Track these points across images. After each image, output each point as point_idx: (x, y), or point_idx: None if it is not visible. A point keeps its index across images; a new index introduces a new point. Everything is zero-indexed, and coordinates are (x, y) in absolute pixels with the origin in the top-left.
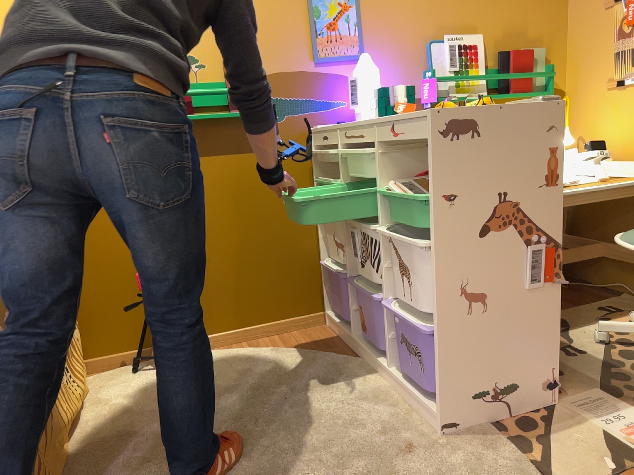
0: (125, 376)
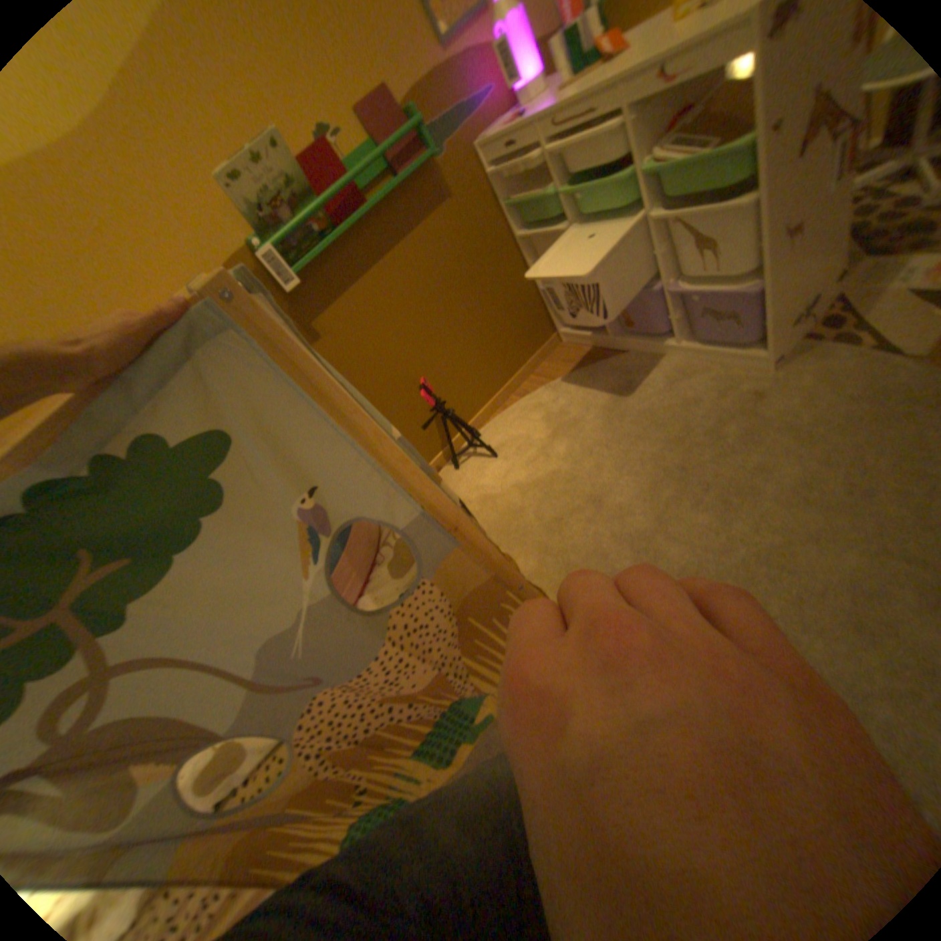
0: (456, 476)
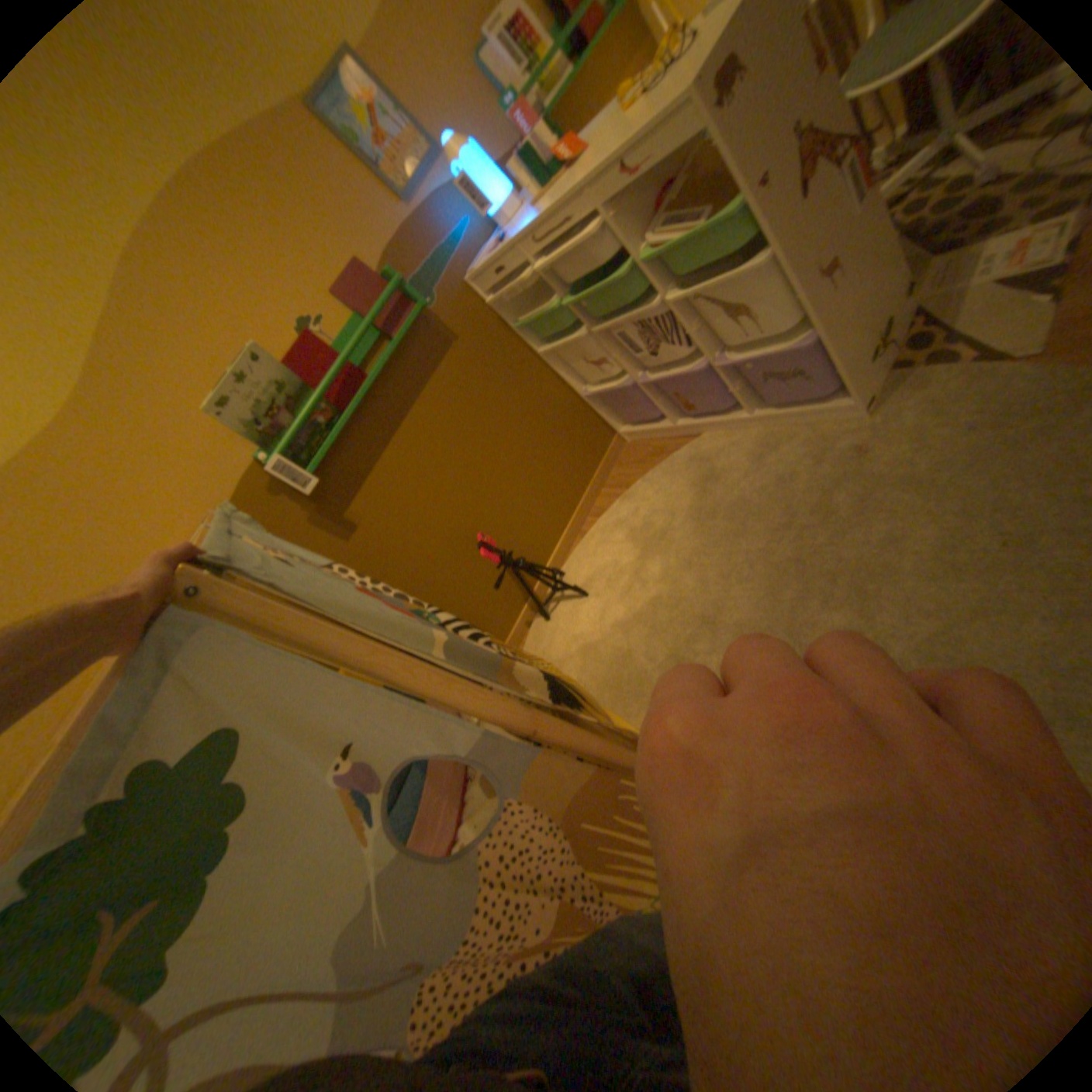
0: (549, 630)
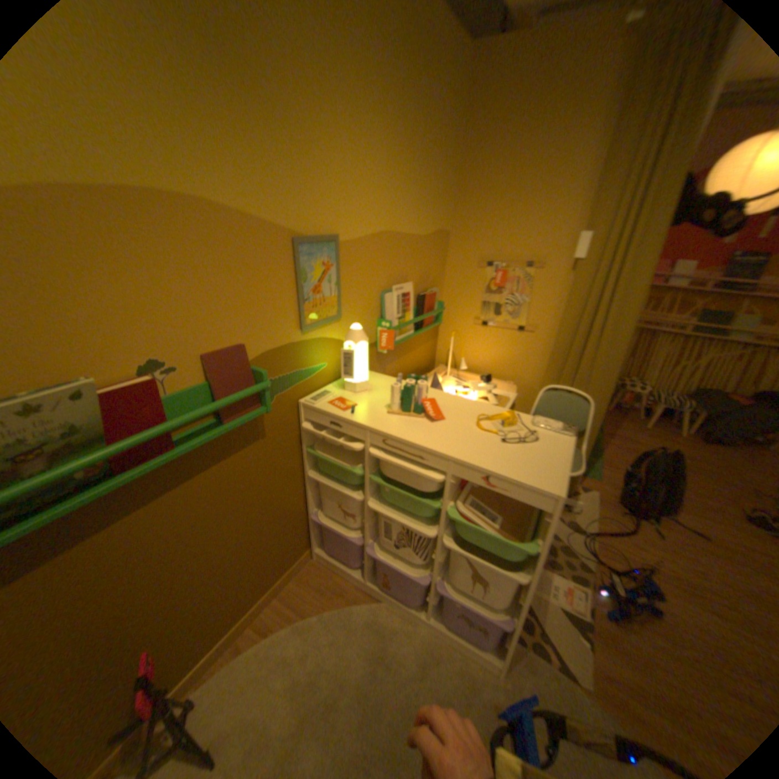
0: None
